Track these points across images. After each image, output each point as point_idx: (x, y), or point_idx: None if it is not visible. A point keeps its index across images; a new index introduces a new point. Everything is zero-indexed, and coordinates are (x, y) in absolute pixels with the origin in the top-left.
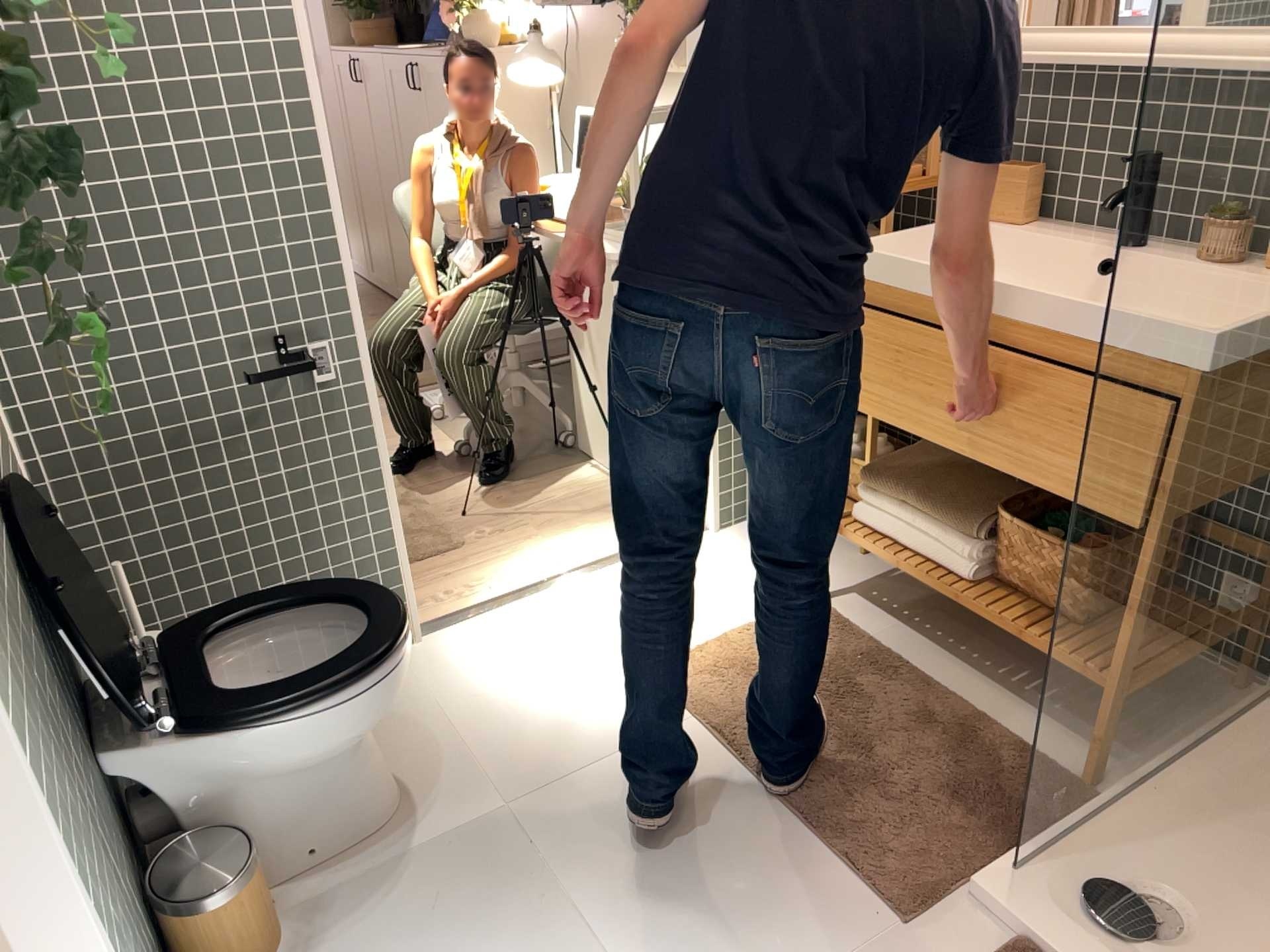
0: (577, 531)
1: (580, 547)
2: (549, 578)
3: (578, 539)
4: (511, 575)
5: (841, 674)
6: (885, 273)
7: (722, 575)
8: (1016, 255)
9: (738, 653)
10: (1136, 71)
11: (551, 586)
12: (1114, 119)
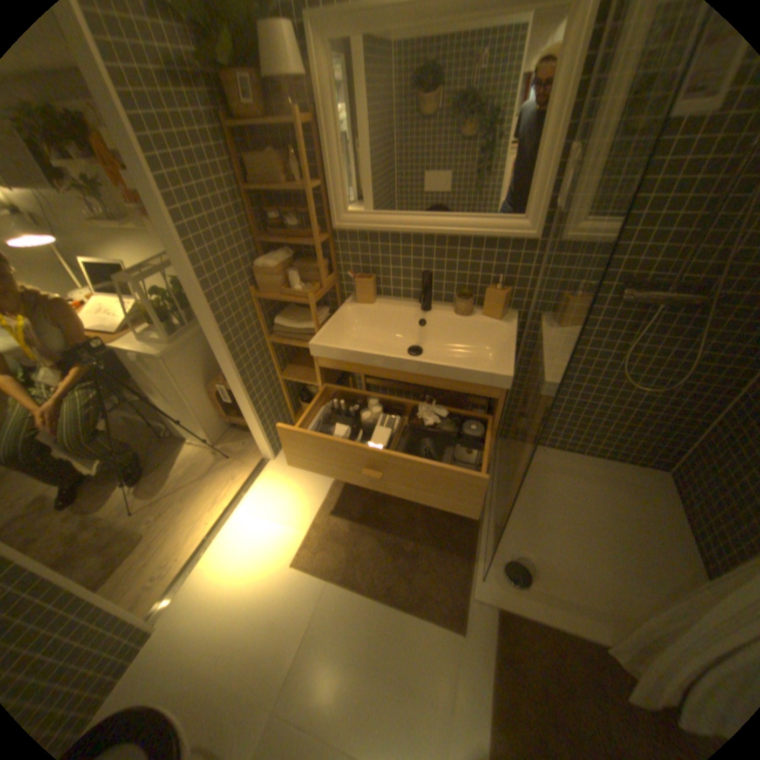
0: (204, 492)
1: (212, 502)
2: (207, 533)
3: (208, 497)
4: (184, 543)
5: (370, 515)
6: (332, 350)
7: (290, 484)
8: (378, 318)
9: (324, 529)
10: (425, 240)
11: (211, 539)
12: (402, 251)
